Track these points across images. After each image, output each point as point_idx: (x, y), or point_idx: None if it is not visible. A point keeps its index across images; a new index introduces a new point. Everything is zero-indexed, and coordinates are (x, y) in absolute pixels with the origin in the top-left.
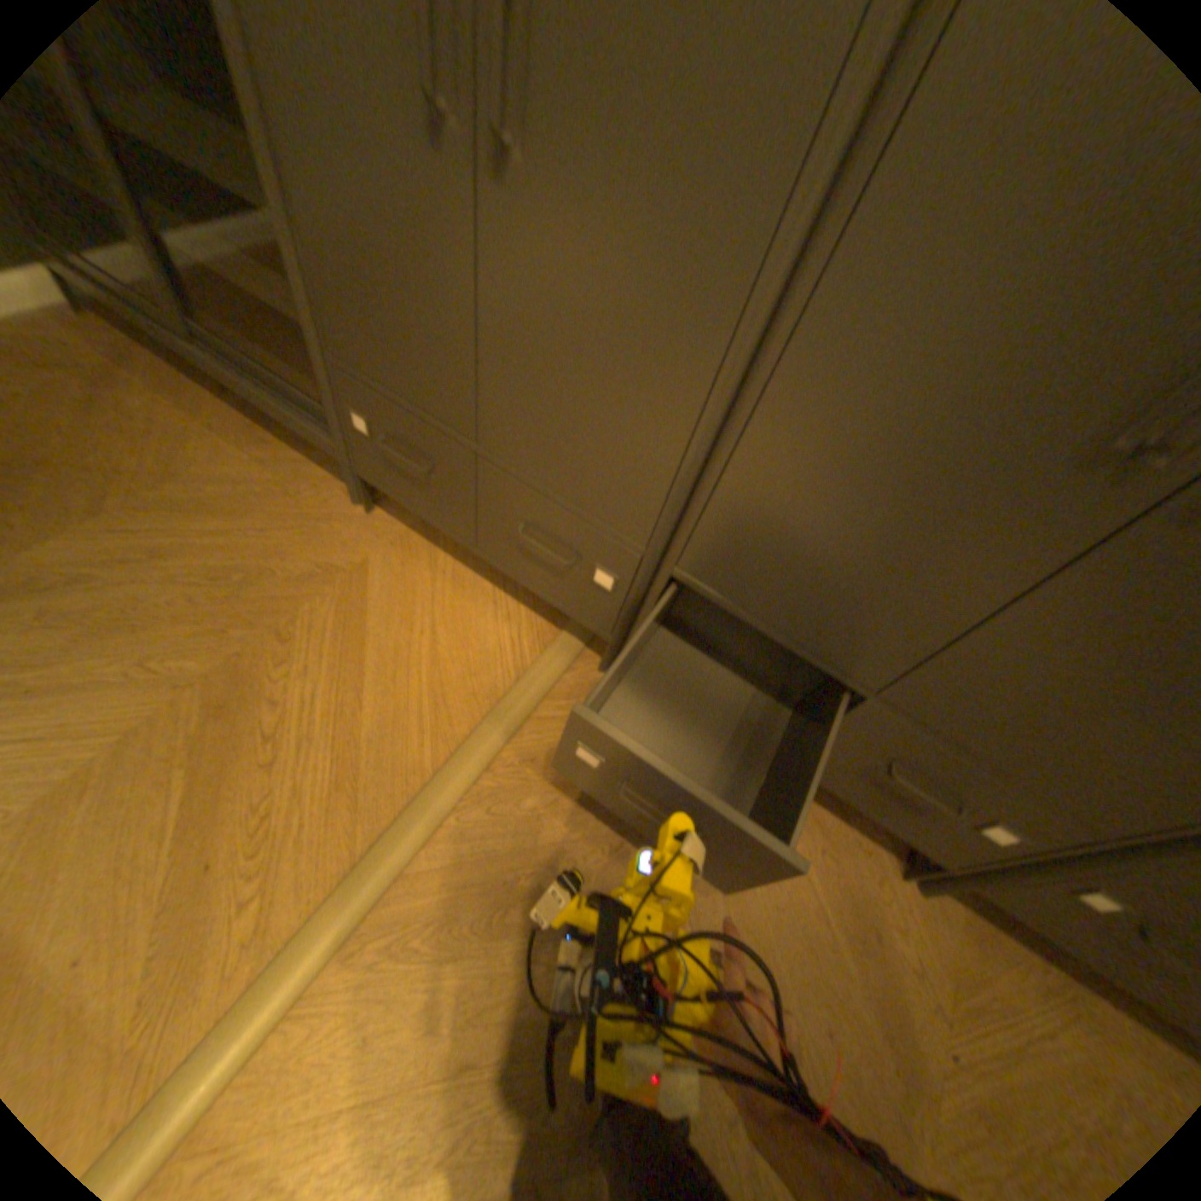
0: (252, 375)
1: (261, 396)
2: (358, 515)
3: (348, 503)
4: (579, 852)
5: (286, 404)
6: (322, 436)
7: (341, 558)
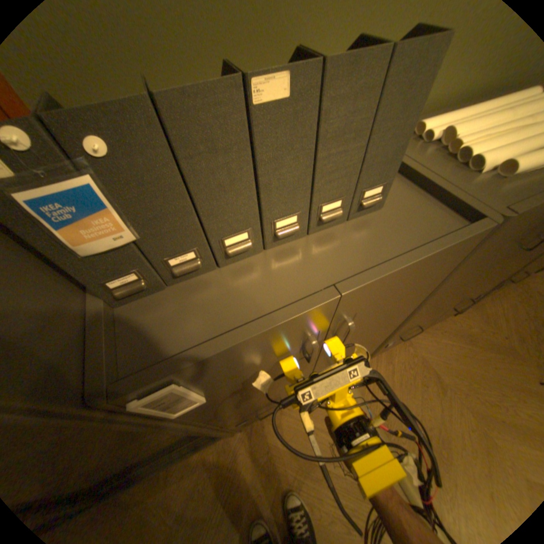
0: (156, 464)
1: (170, 464)
2: (242, 436)
3: (233, 438)
4: (427, 416)
5: (182, 451)
6: (215, 440)
7: (264, 456)
